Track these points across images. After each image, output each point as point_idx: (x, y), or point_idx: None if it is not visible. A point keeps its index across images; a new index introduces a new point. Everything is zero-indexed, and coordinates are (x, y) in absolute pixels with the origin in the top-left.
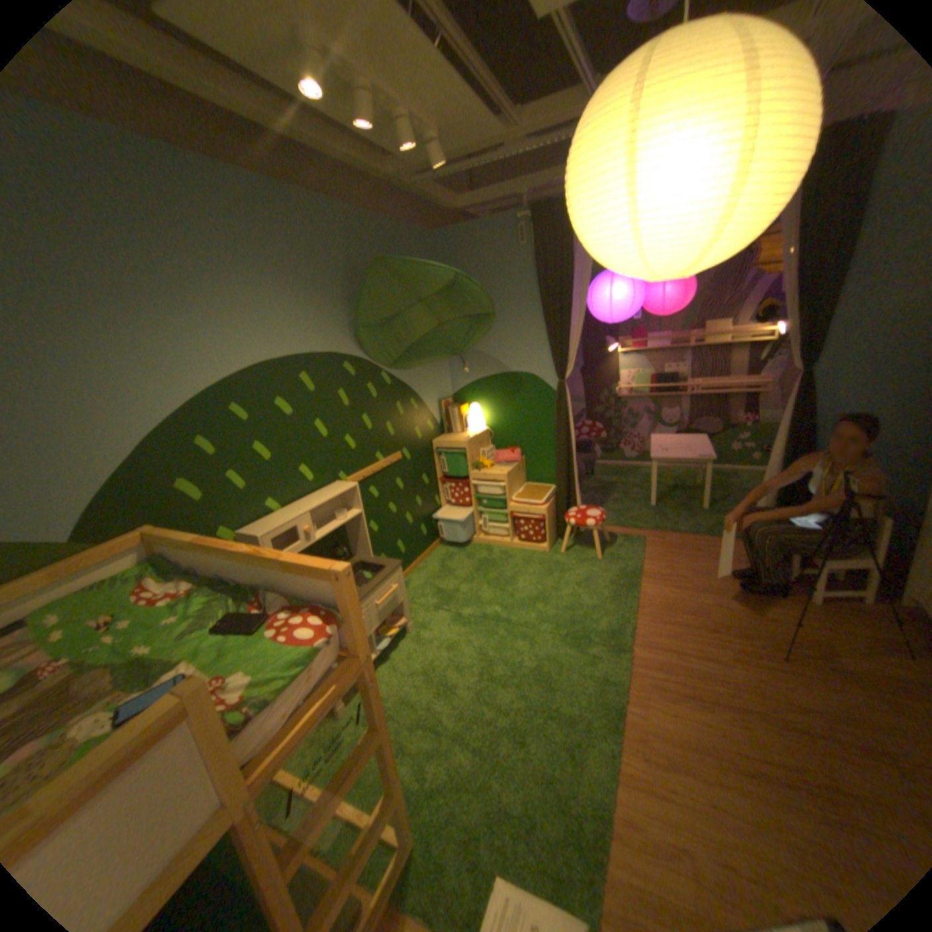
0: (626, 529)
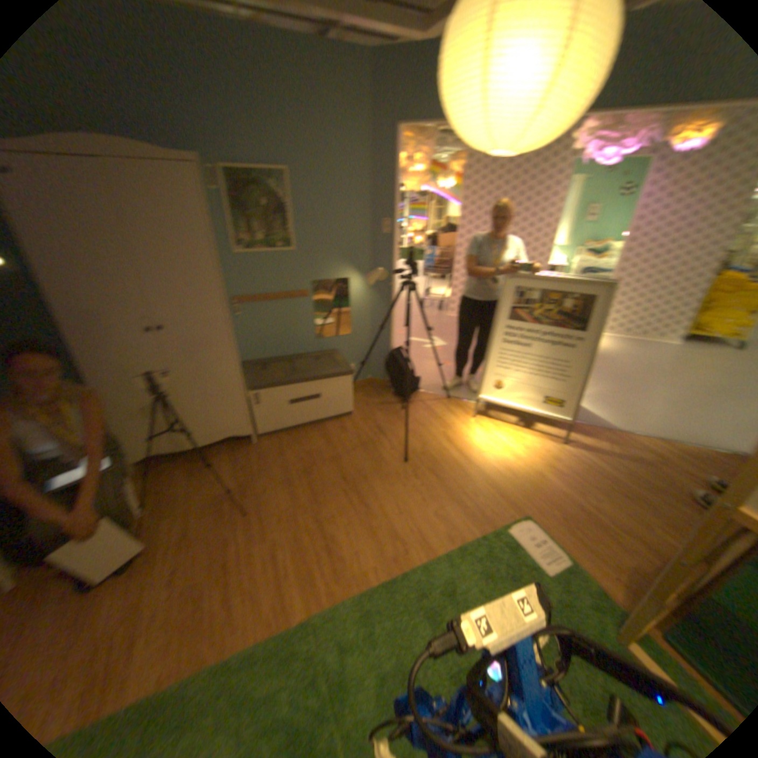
0: None
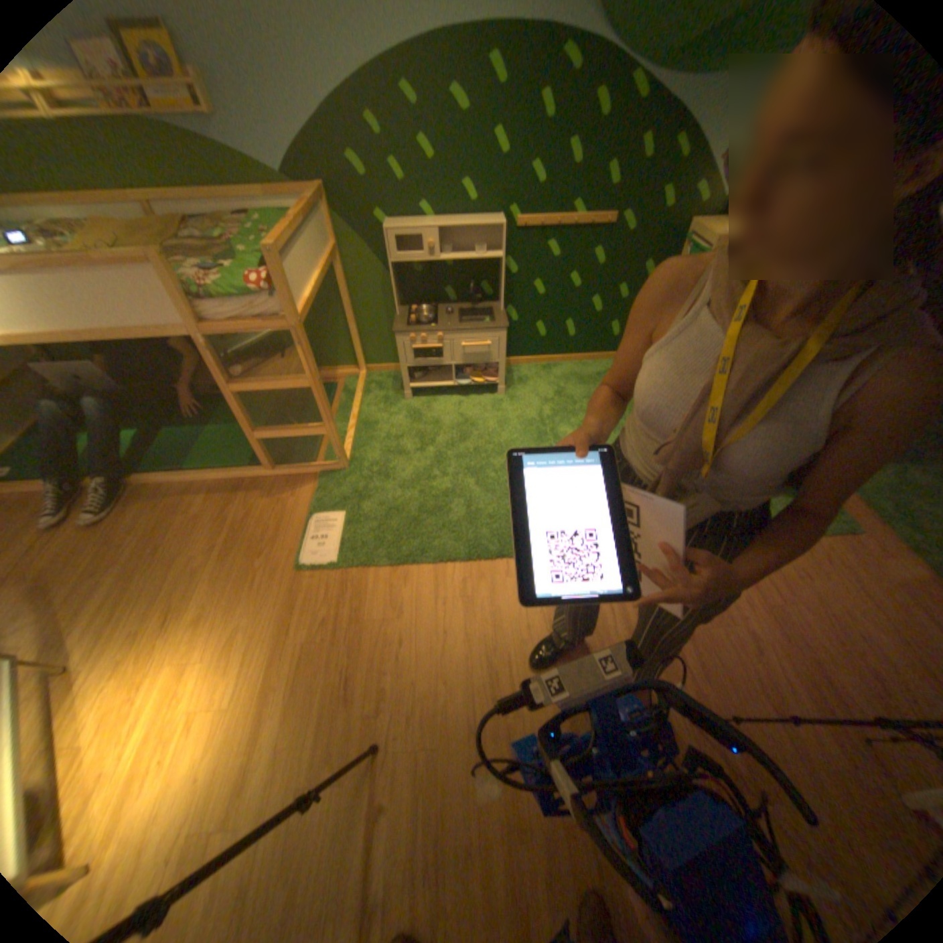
0: (863, 509)
